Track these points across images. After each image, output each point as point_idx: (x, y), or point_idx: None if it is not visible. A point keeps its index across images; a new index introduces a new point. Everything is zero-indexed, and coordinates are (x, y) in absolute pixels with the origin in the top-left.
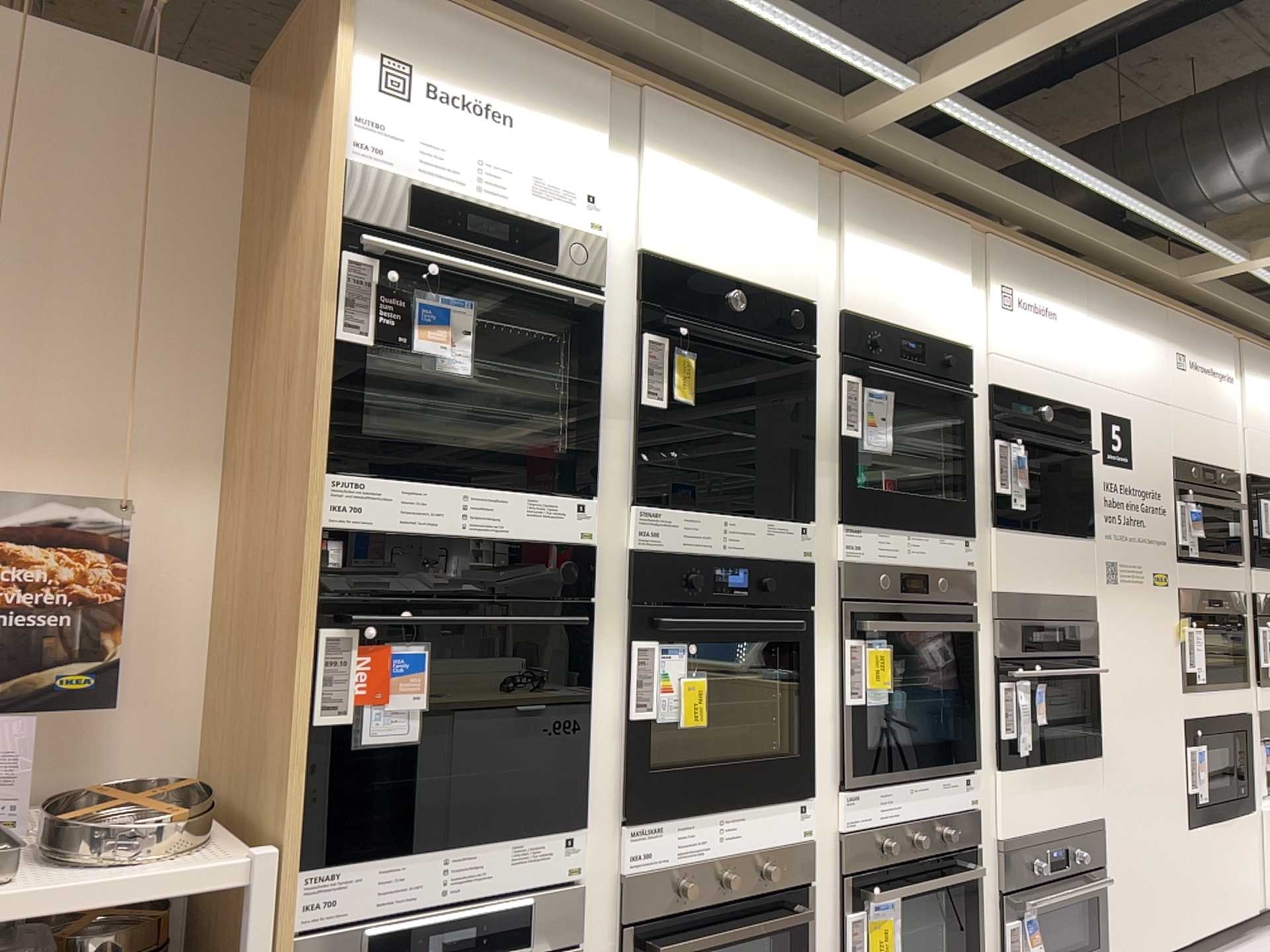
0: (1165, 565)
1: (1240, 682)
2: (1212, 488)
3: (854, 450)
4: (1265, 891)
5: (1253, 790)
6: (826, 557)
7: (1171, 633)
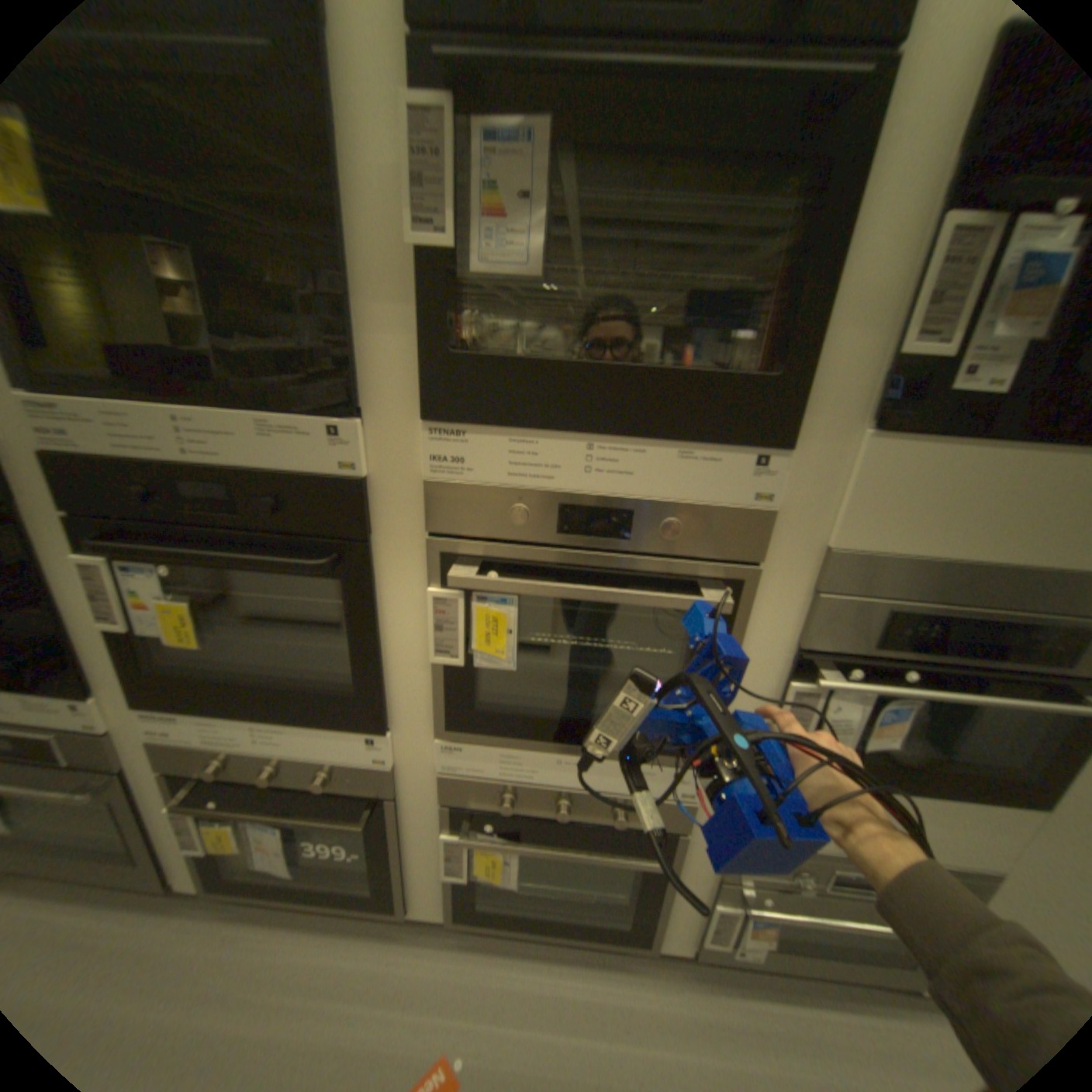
0: None
1: None
2: None
3: (446, 276)
4: None
5: None
6: (400, 470)
7: None
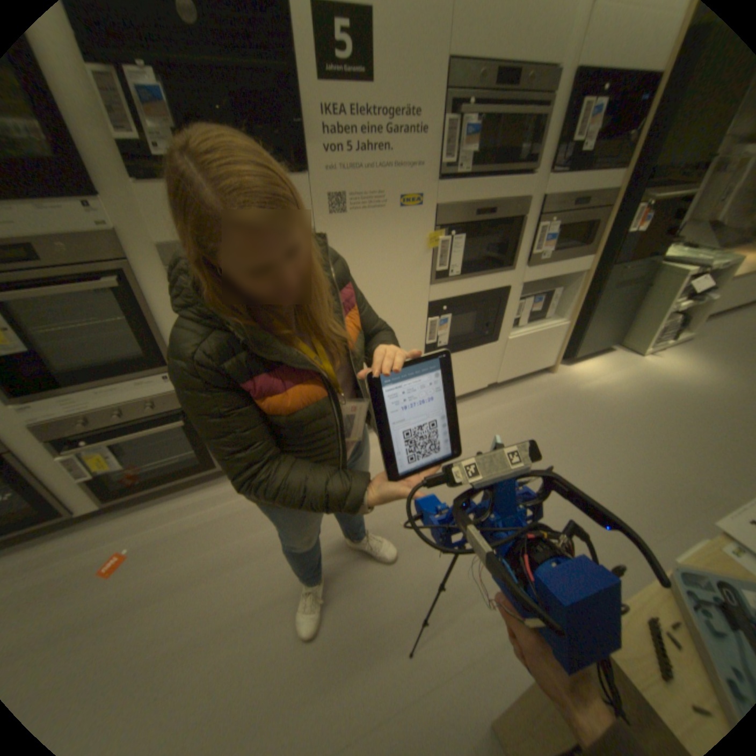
0: (423, 186)
1: (506, 268)
2: (518, 92)
3: None
4: (497, 376)
5: (500, 331)
6: None
7: (423, 245)
